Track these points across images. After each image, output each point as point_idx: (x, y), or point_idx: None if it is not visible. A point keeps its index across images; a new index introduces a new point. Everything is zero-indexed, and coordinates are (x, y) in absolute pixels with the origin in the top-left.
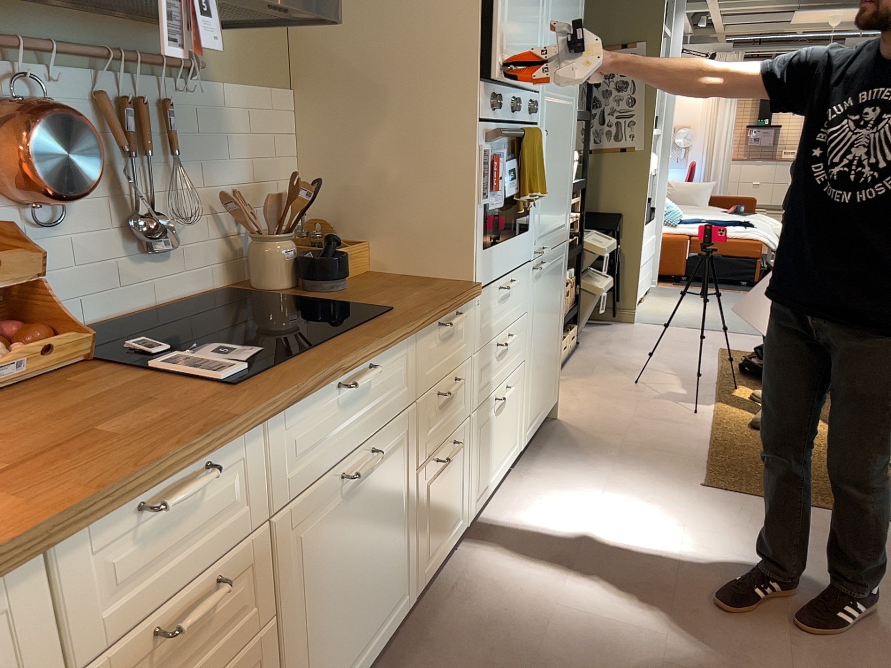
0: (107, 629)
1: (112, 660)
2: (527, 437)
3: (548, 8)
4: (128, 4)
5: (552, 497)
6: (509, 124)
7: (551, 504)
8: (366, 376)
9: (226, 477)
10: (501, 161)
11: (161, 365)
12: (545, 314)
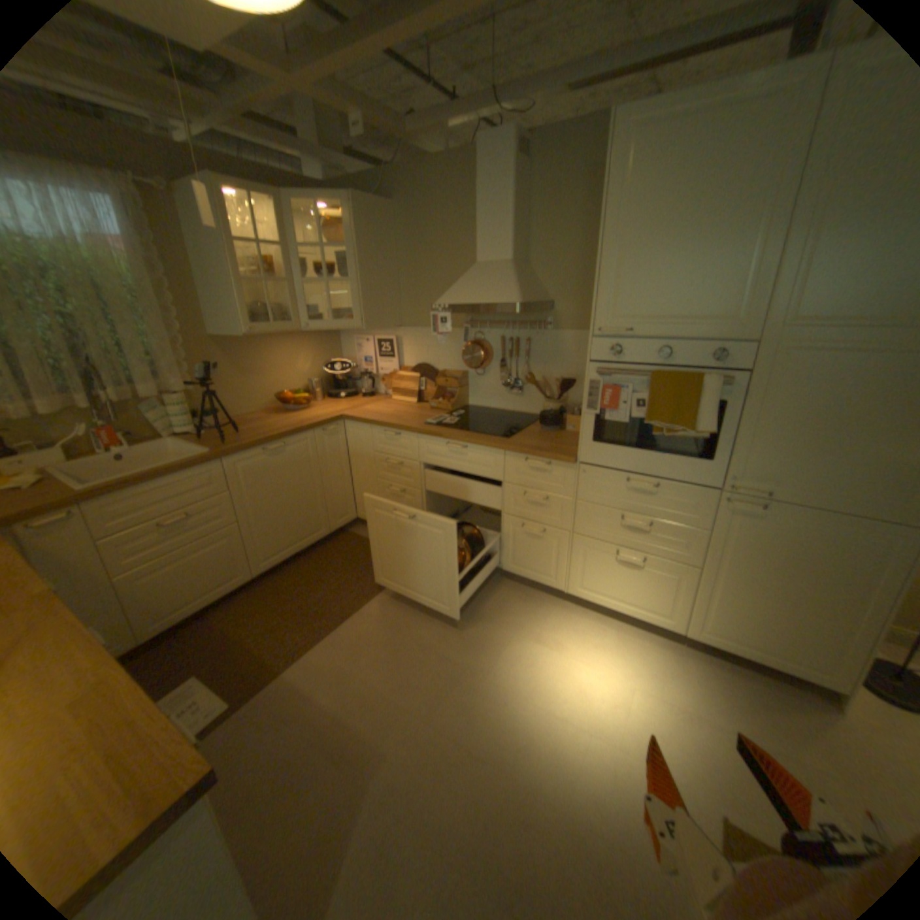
0: (381, 450)
1: (382, 457)
2: (705, 639)
3: (791, 252)
4: (505, 308)
5: (645, 664)
6: (651, 366)
7: (634, 662)
8: (455, 446)
9: (408, 442)
10: (624, 391)
11: (440, 417)
12: (778, 564)
